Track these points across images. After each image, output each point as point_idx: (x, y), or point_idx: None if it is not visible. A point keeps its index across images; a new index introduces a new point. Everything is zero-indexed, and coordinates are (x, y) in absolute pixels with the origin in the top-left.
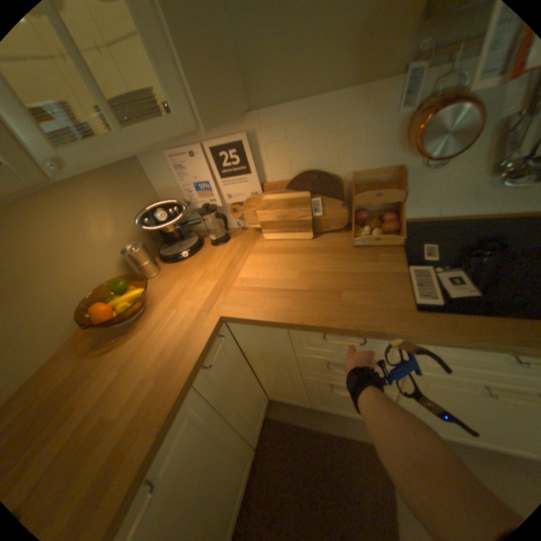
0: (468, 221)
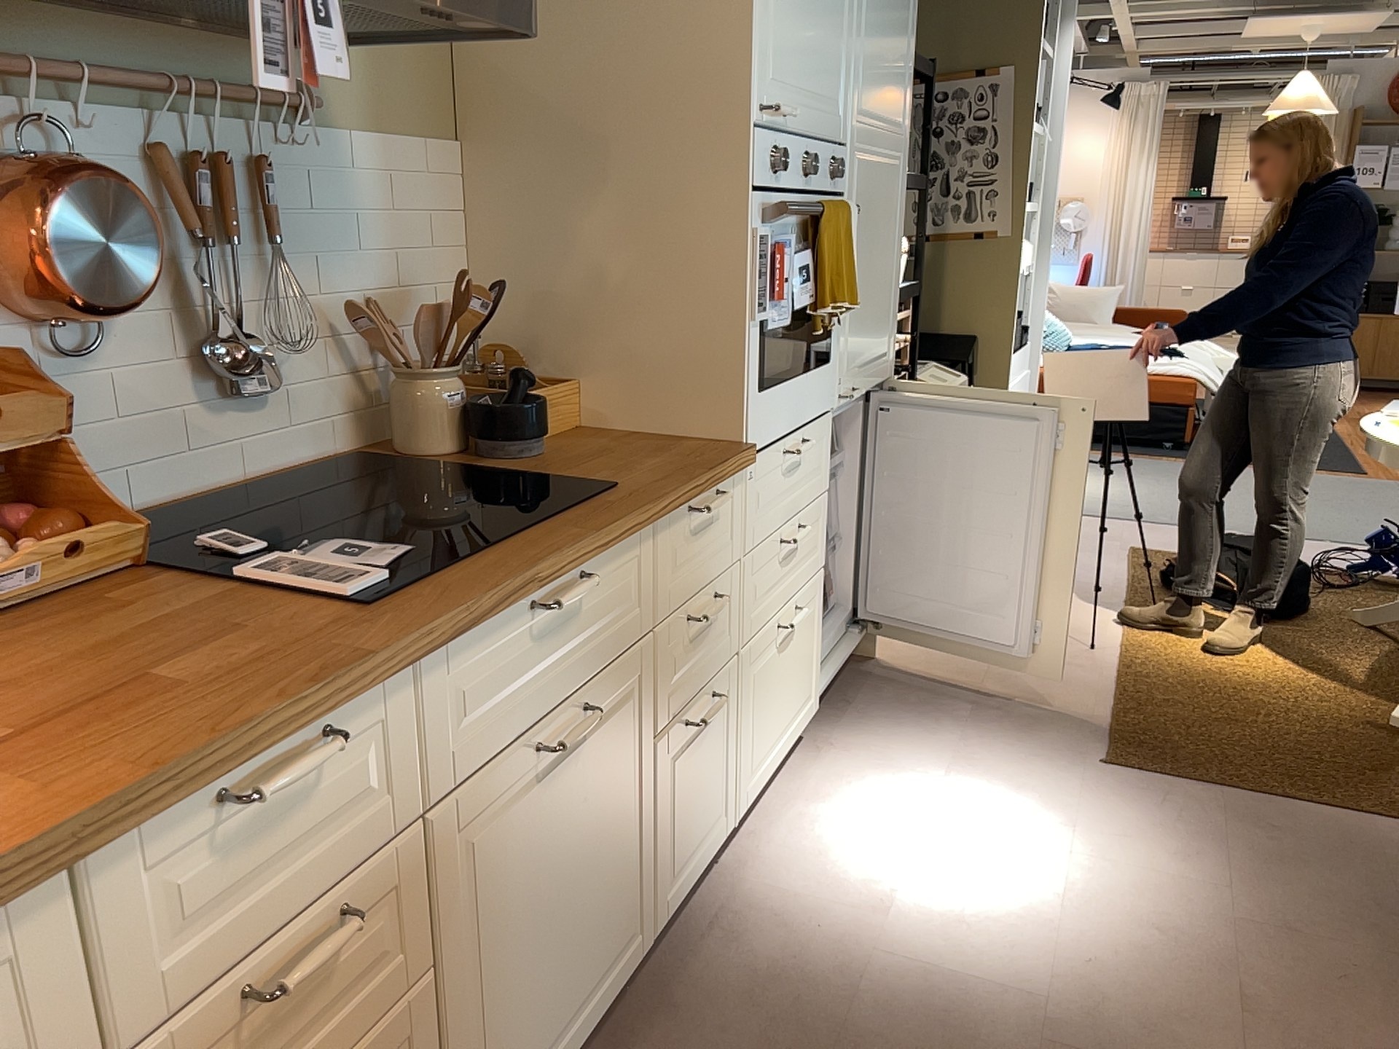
0: (201, 509)
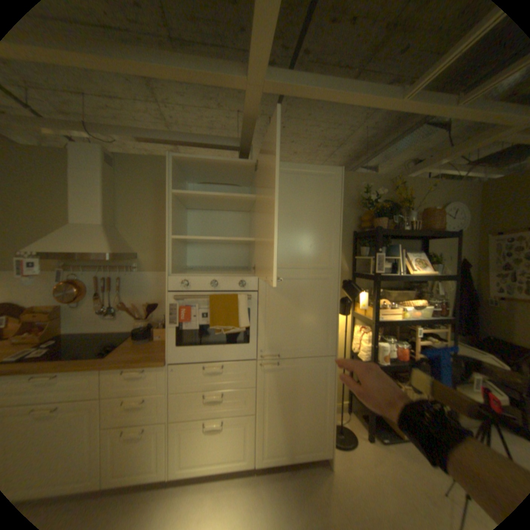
0: (95, 335)
